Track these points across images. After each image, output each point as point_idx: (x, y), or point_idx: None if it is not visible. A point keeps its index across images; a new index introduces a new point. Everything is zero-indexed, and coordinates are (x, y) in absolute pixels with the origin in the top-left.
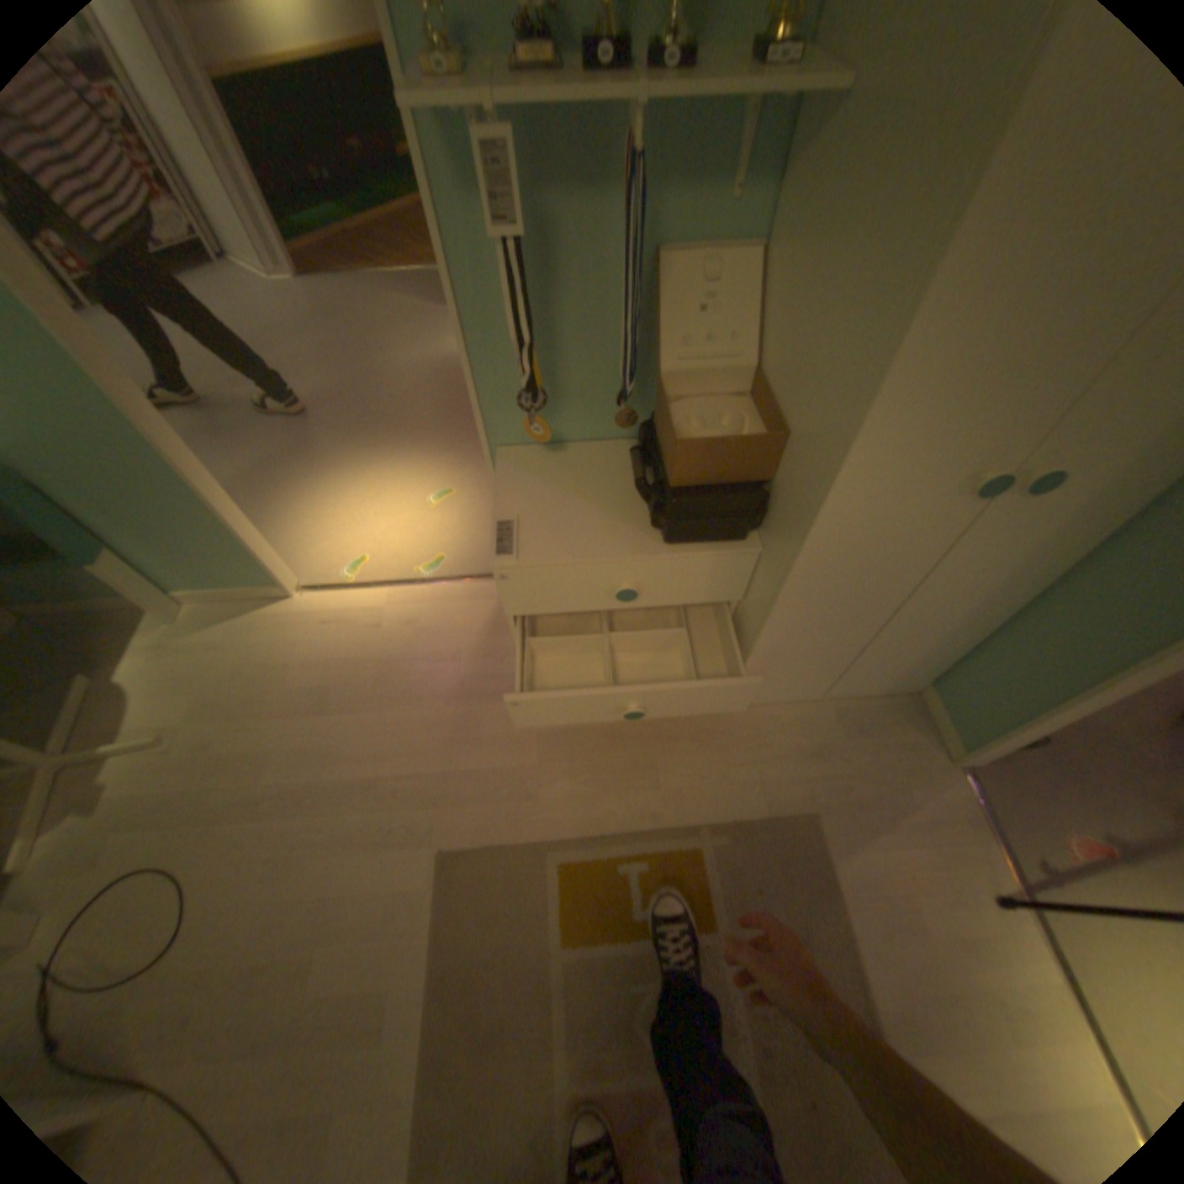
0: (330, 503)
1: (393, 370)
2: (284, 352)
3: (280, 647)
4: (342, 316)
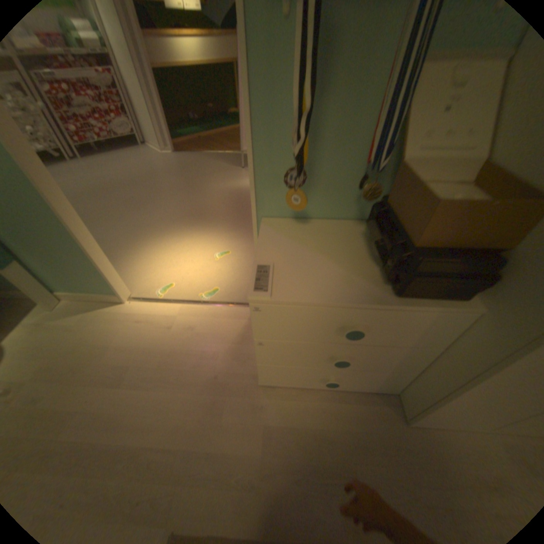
0: (161, 251)
1: (210, 190)
2: (159, 179)
3: (106, 334)
4: (190, 167)
